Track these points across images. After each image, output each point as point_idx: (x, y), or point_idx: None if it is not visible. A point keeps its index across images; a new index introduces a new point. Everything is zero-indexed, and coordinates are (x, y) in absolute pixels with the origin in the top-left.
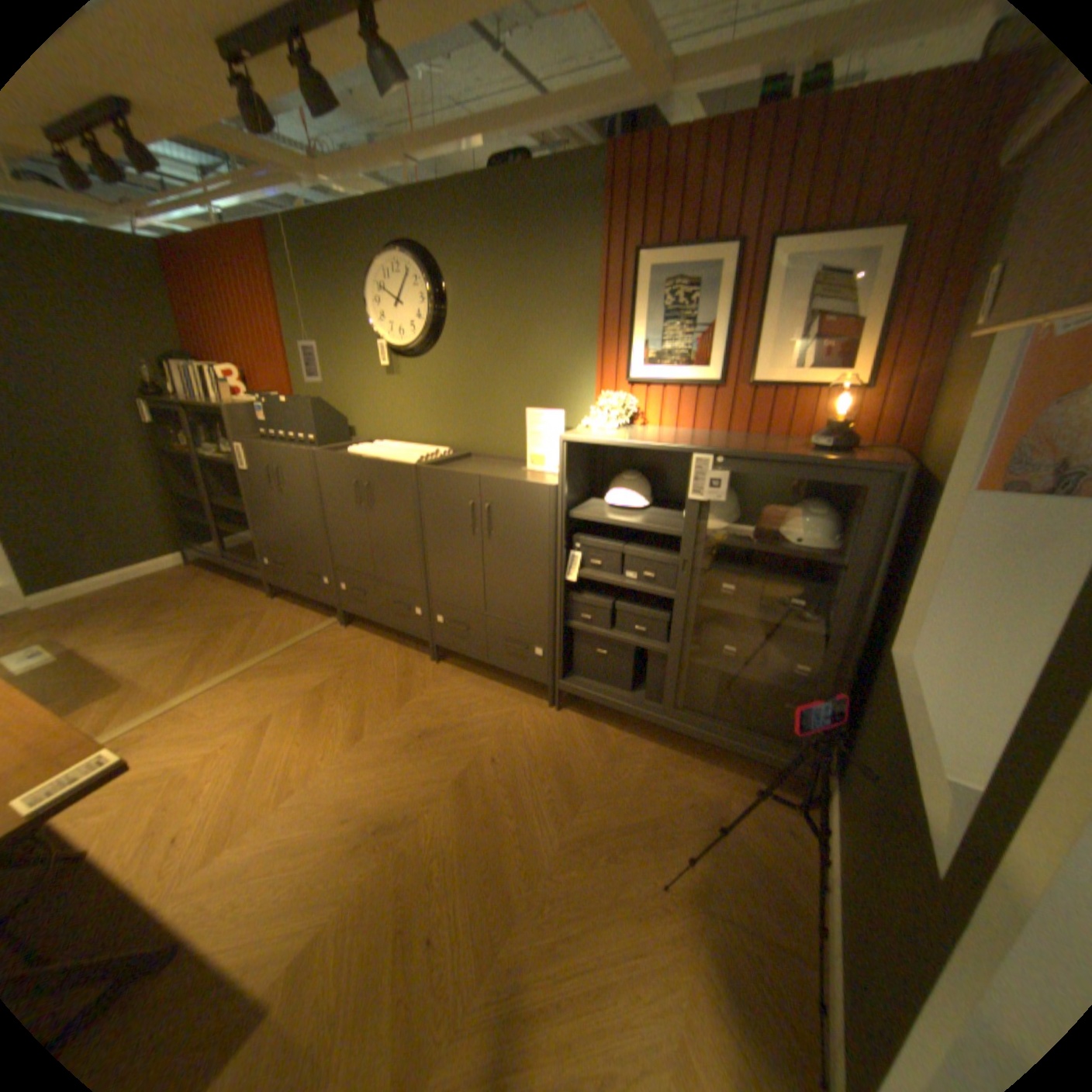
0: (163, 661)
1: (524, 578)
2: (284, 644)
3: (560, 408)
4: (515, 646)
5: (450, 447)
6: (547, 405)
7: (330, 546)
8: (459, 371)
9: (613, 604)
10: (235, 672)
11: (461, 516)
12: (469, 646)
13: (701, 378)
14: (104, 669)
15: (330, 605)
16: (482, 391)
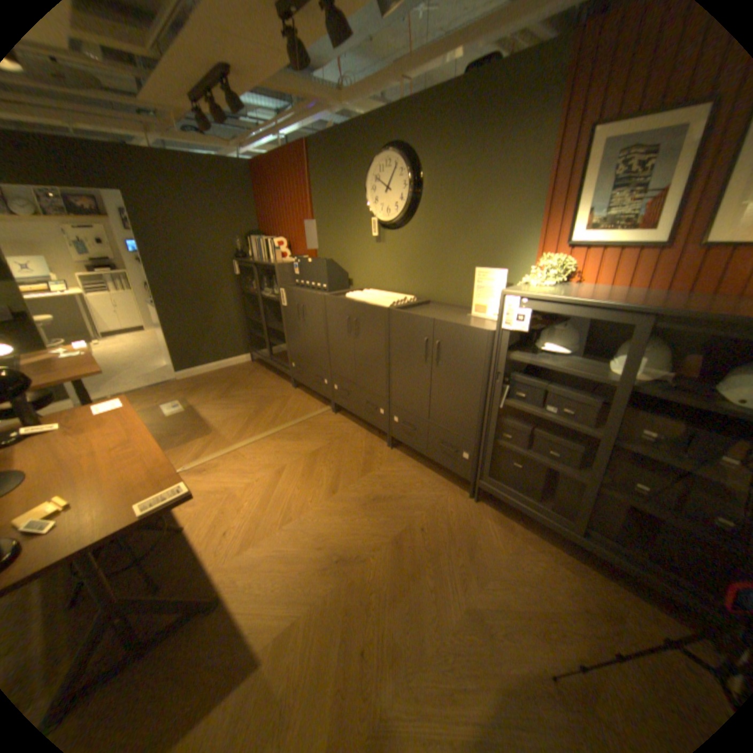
0: (233, 420)
1: (460, 399)
2: (298, 419)
3: (504, 267)
4: (448, 448)
5: (414, 295)
6: (494, 264)
7: (330, 359)
8: (426, 239)
9: (532, 430)
10: (269, 433)
11: (417, 348)
12: (414, 441)
13: (645, 240)
14: (205, 420)
15: (327, 398)
16: (442, 254)
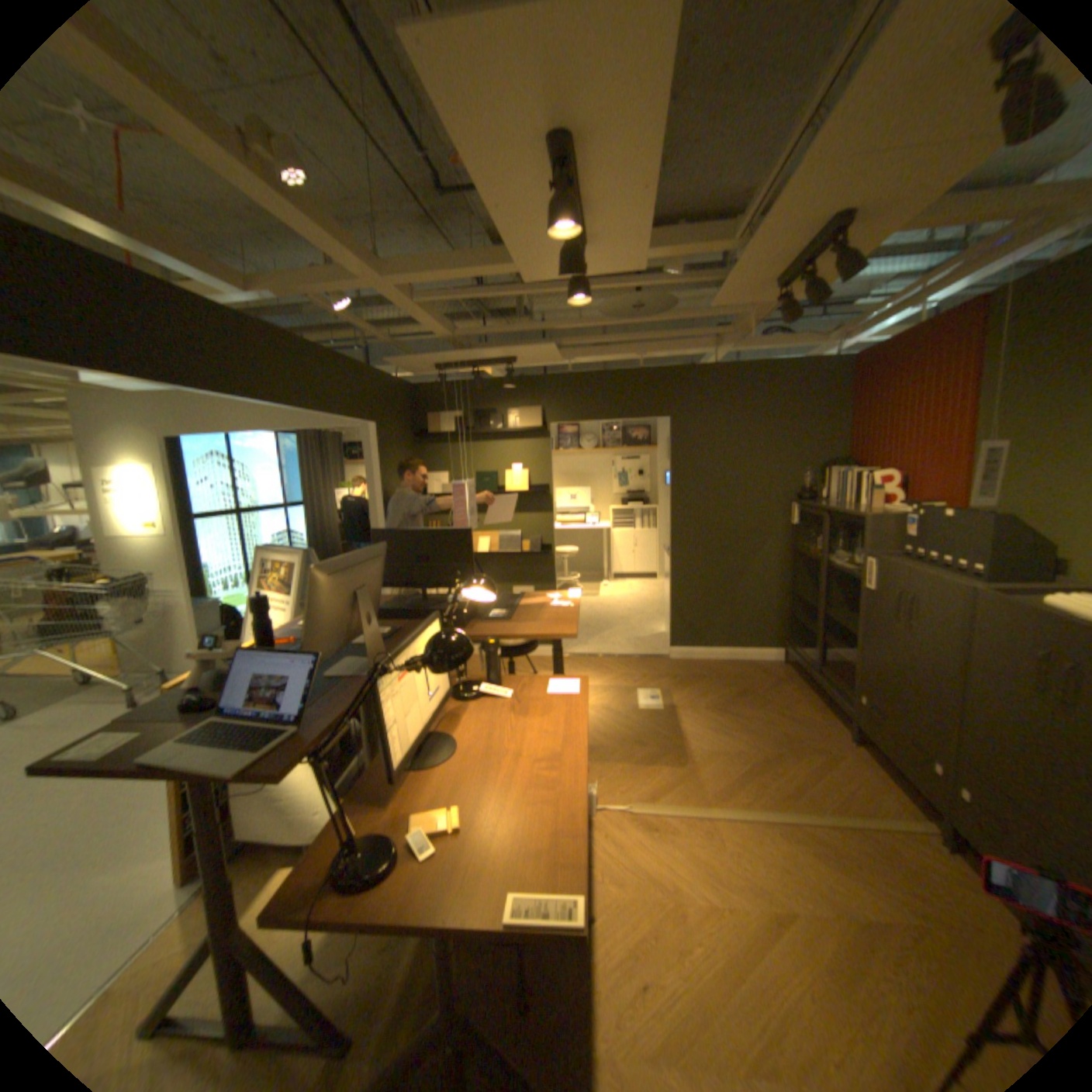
0: (728, 760)
1: None
2: (851, 821)
3: None
4: None
5: None
6: None
7: (965, 728)
8: None
9: None
10: (782, 822)
11: None
12: None
13: None
14: (686, 739)
15: (937, 807)
16: None
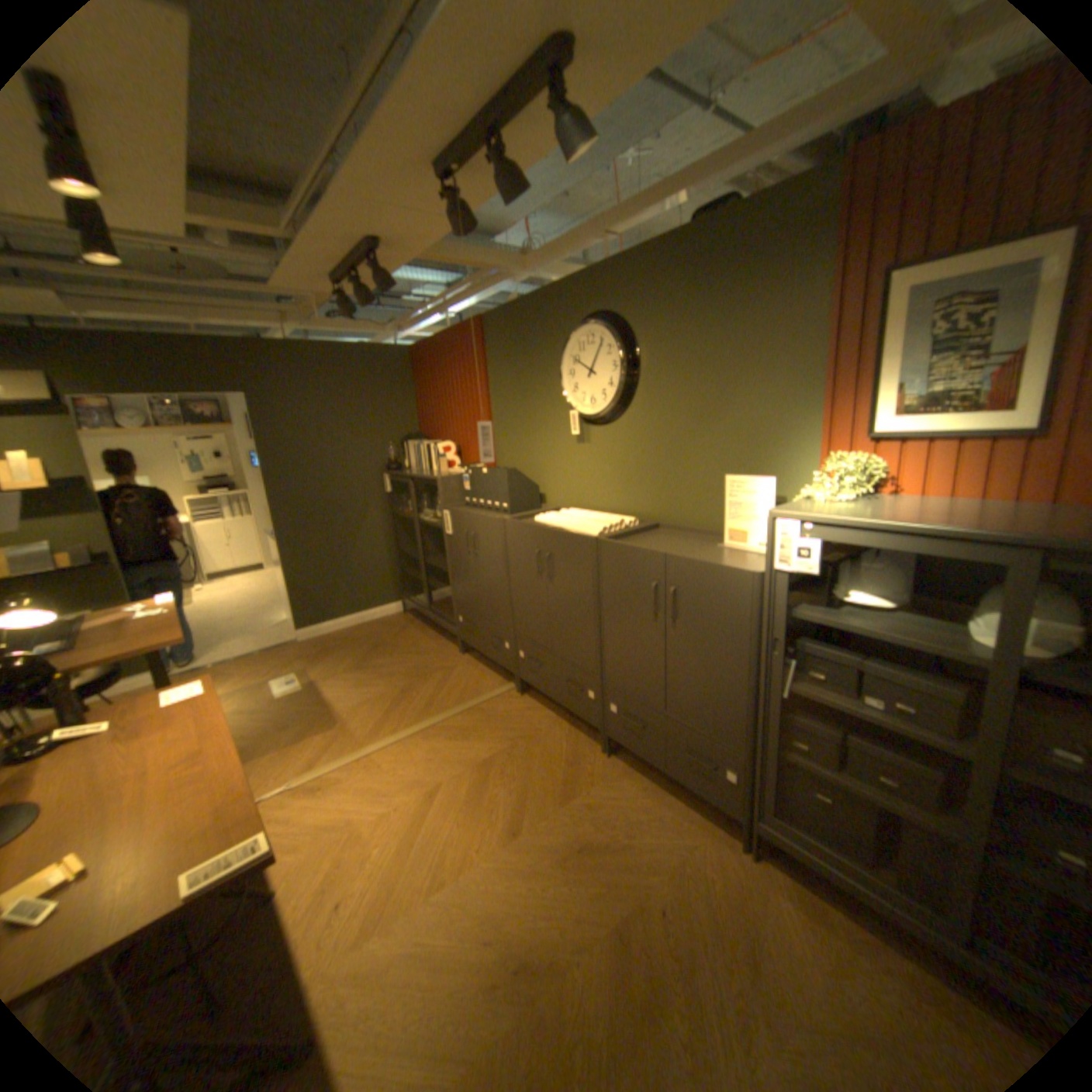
0: (369, 705)
1: (715, 681)
2: (464, 704)
3: (770, 473)
4: (700, 762)
5: (635, 516)
6: (753, 469)
7: (513, 612)
8: (649, 436)
9: (844, 738)
10: (419, 728)
11: (641, 597)
12: (644, 747)
13: (998, 428)
14: (328, 704)
15: (509, 670)
16: (674, 456)
